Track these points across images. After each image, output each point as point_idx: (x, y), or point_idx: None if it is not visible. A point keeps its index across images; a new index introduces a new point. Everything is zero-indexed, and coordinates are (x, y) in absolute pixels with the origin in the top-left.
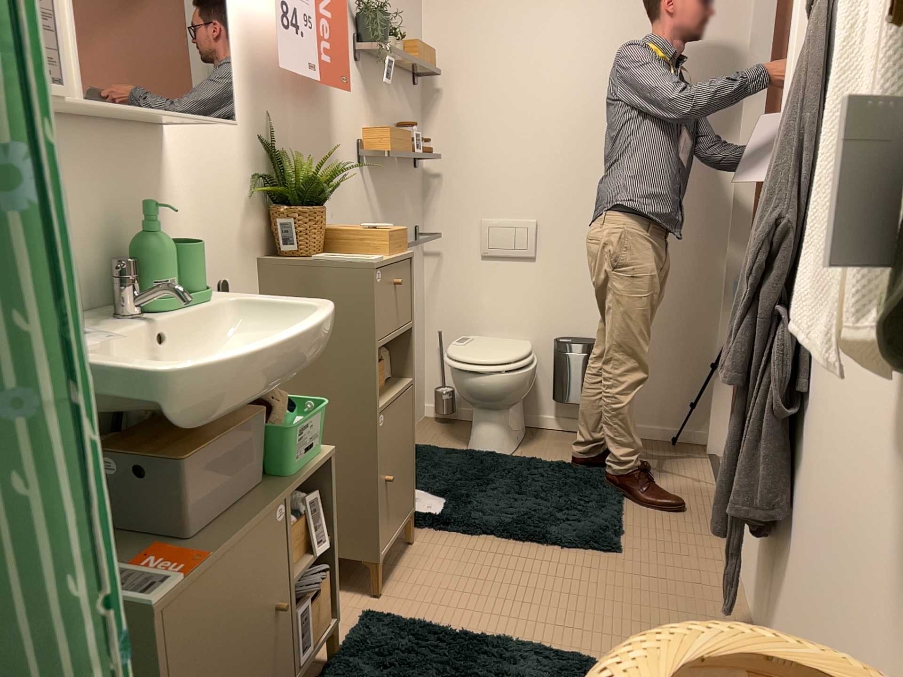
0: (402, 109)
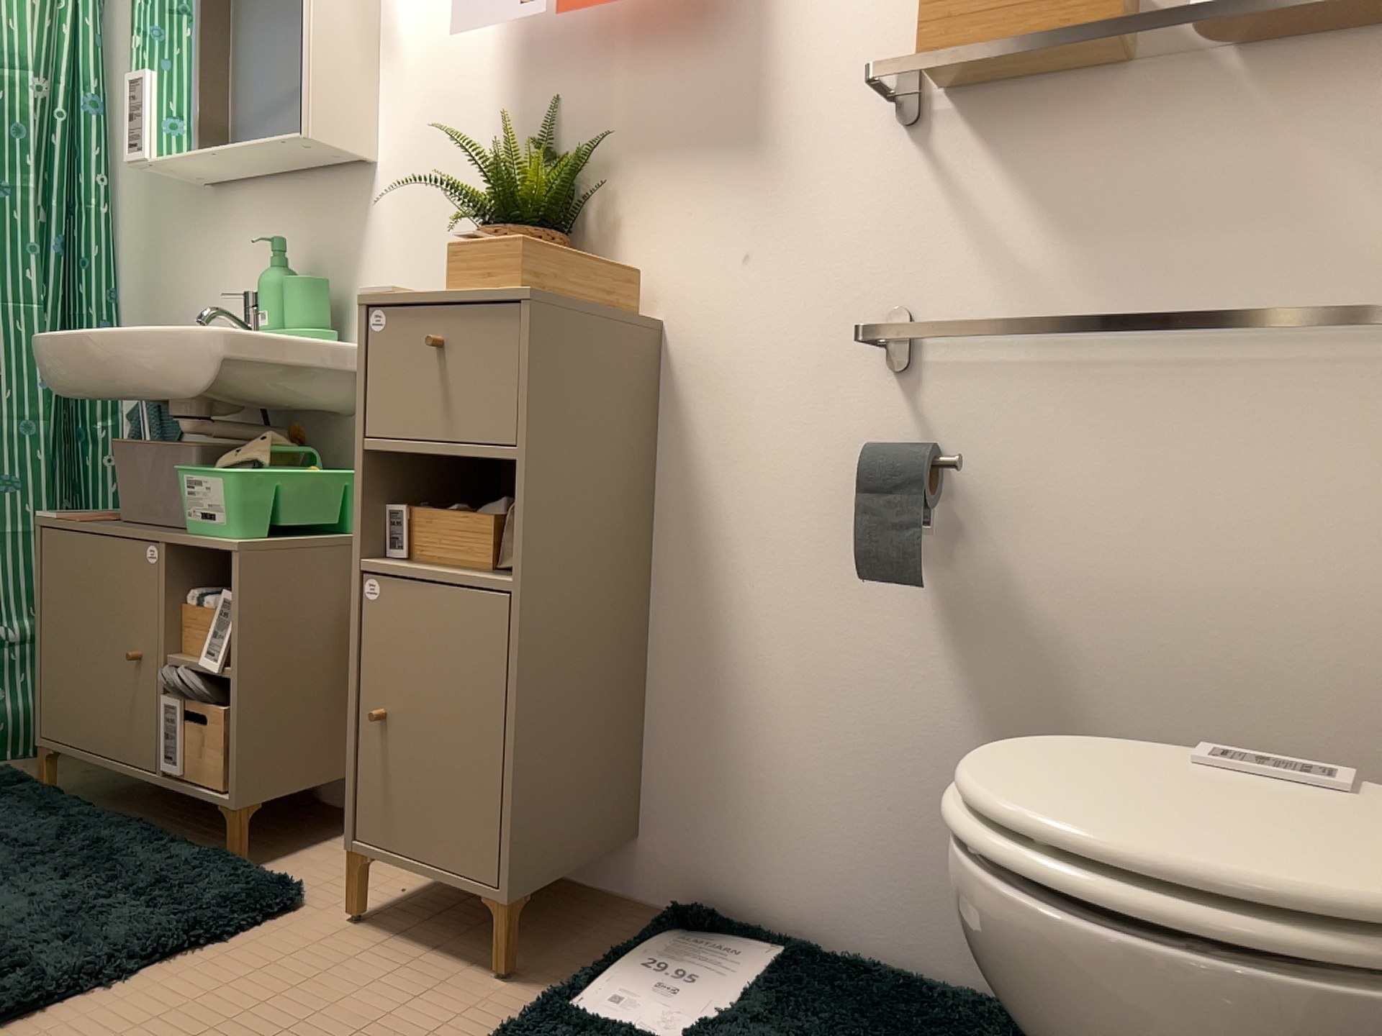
0: None
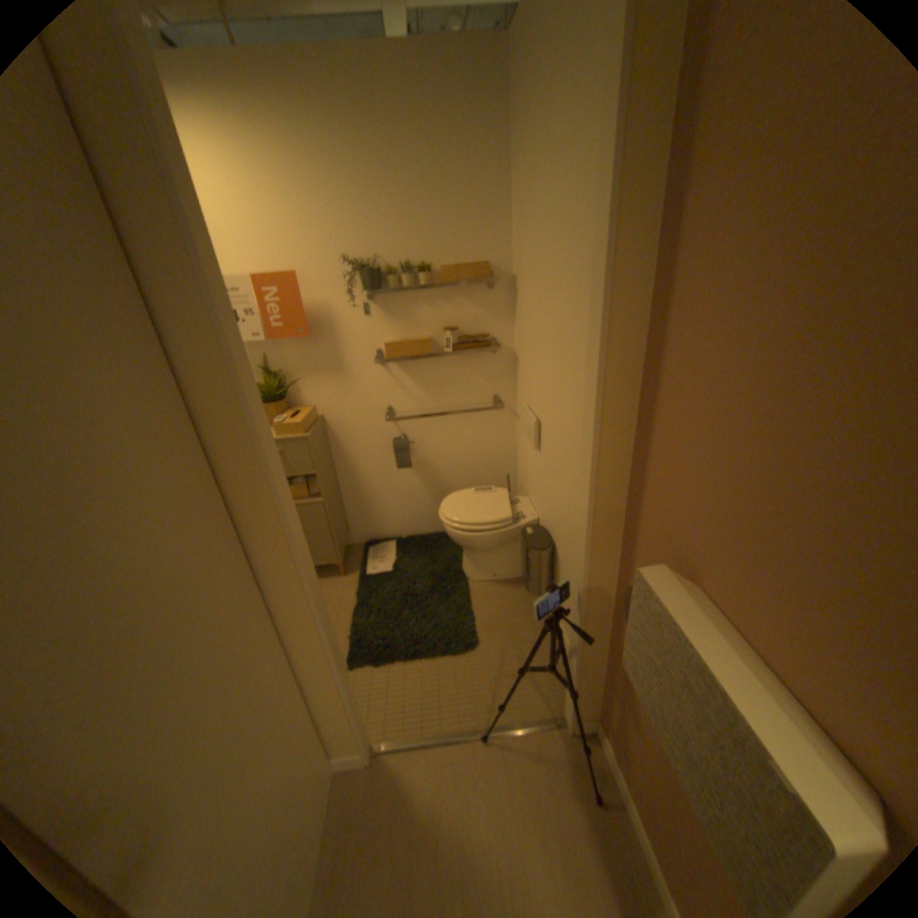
0: (455, 308)
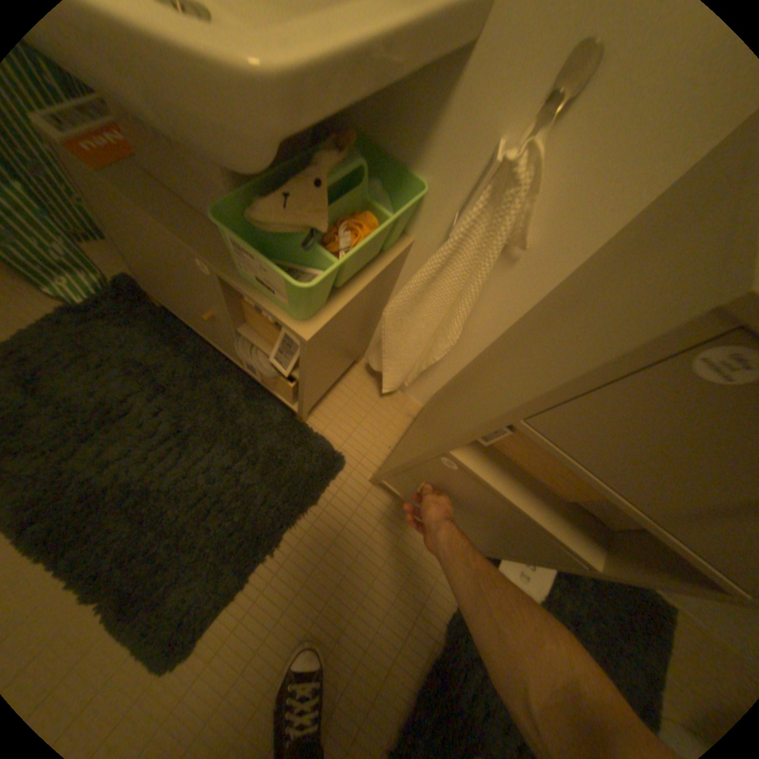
0: None
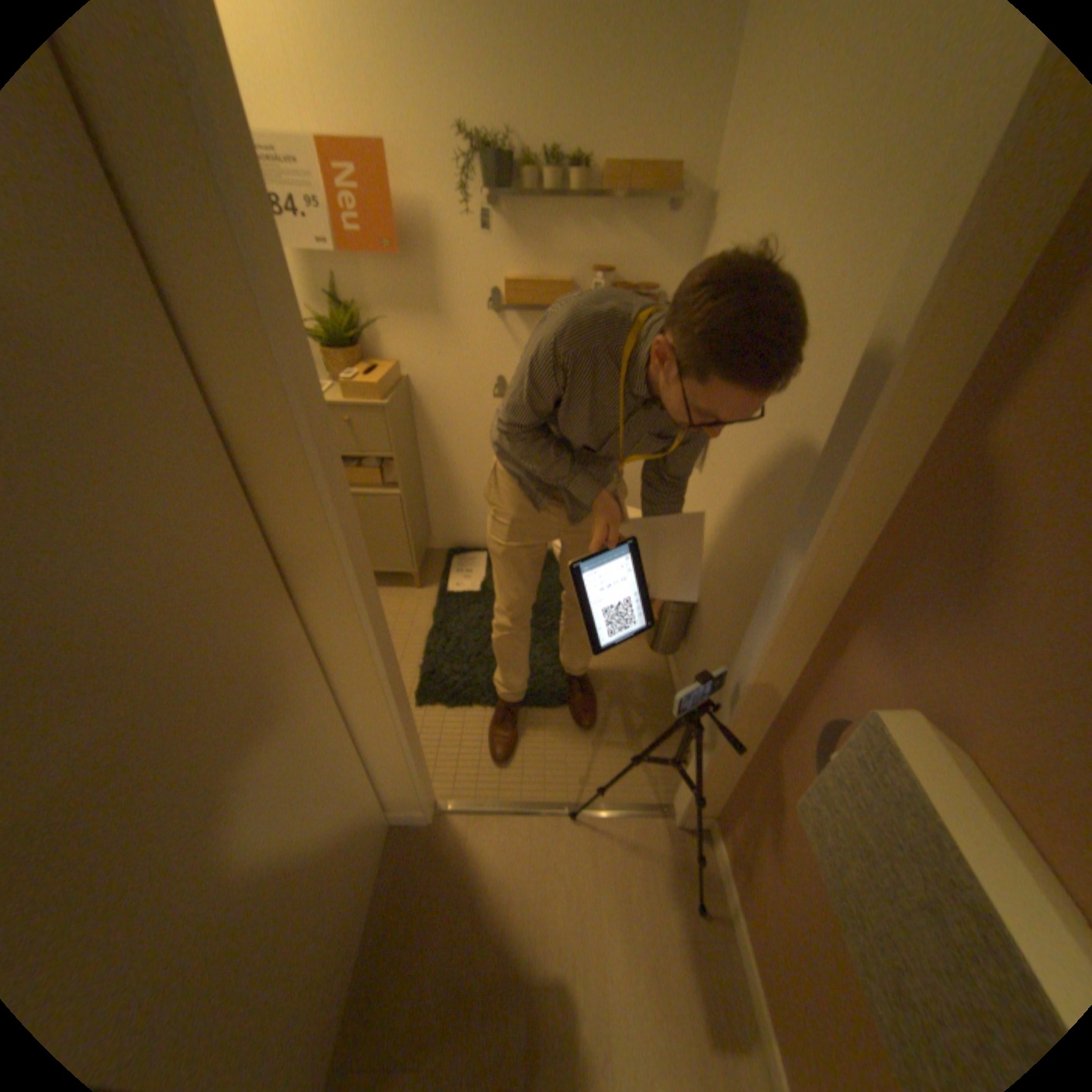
0: (617, 235)
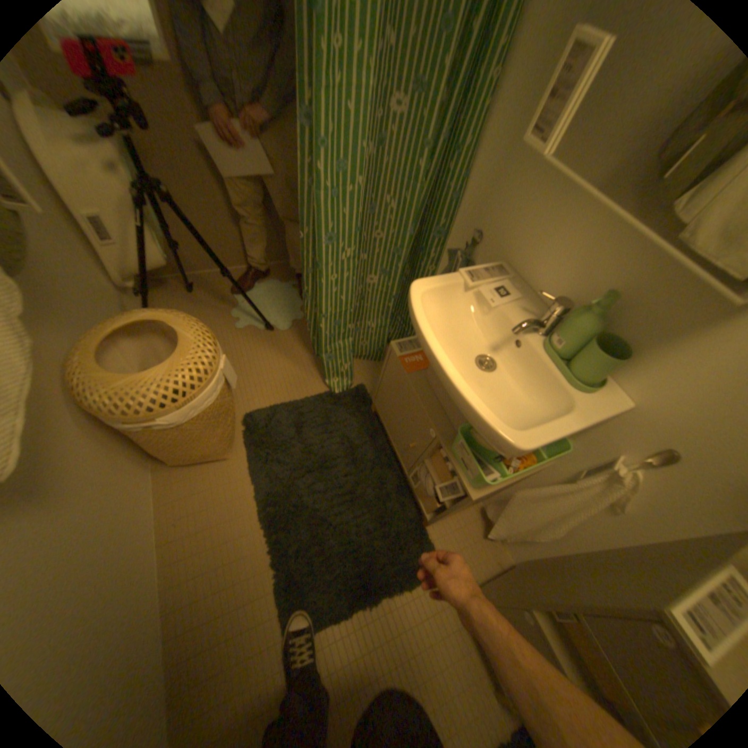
0: None
